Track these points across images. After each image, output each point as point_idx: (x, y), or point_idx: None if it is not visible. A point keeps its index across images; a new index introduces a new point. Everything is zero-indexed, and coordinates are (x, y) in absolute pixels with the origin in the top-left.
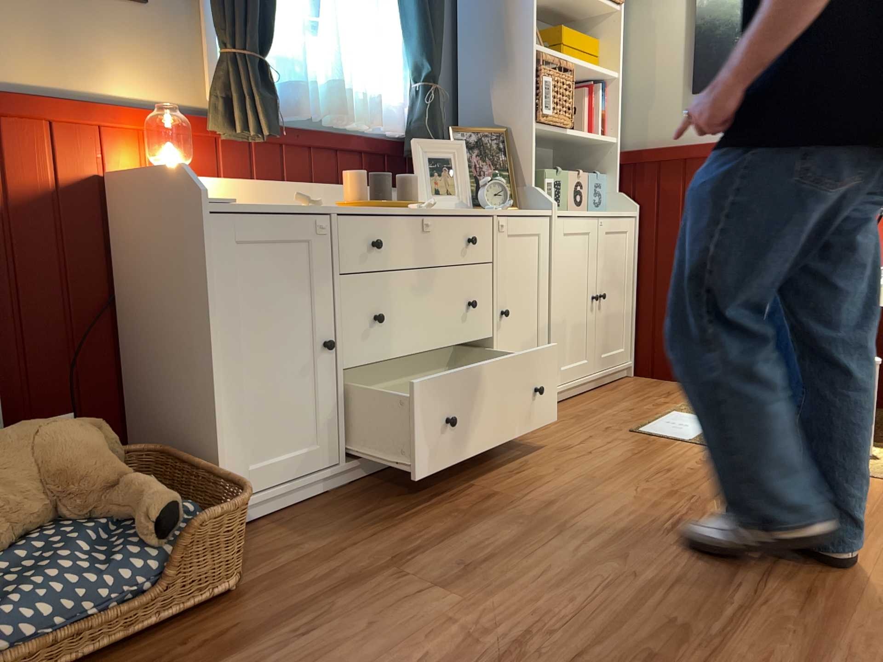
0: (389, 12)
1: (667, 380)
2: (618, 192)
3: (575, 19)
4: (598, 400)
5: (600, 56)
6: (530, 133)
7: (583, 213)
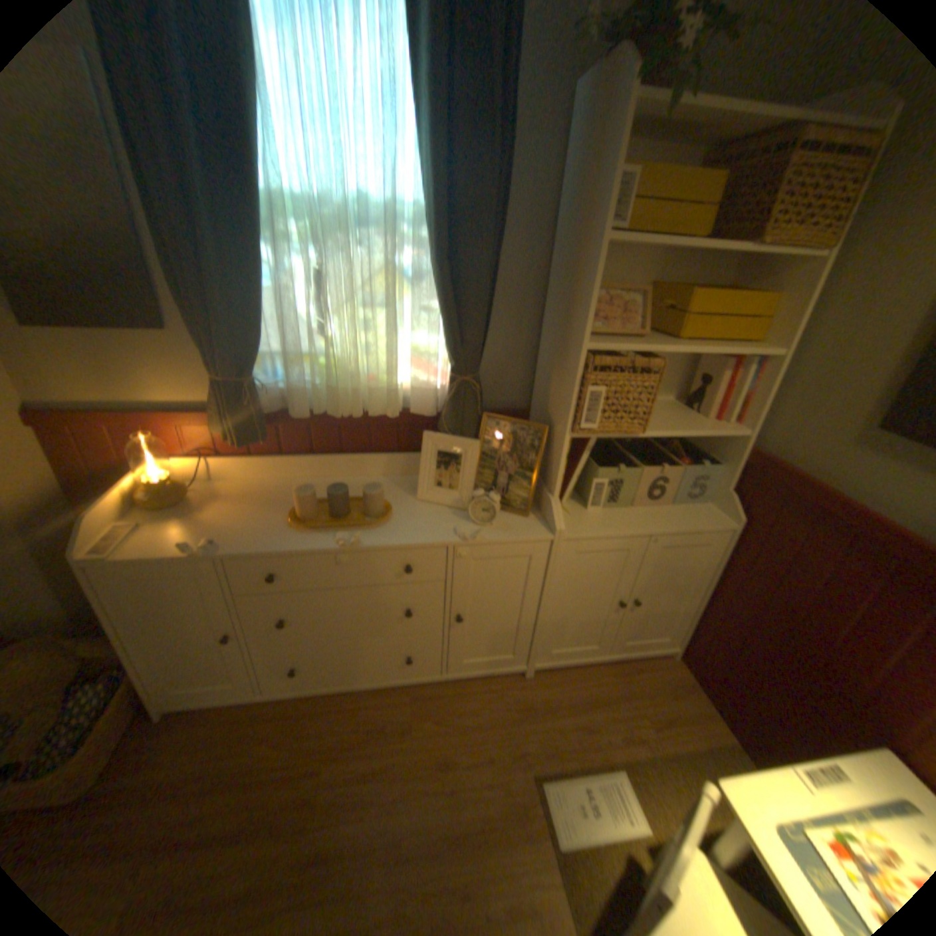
0: (429, 292)
1: (704, 695)
2: (732, 491)
3: (762, 254)
4: (584, 692)
5: (777, 317)
6: (562, 443)
7: (643, 519)
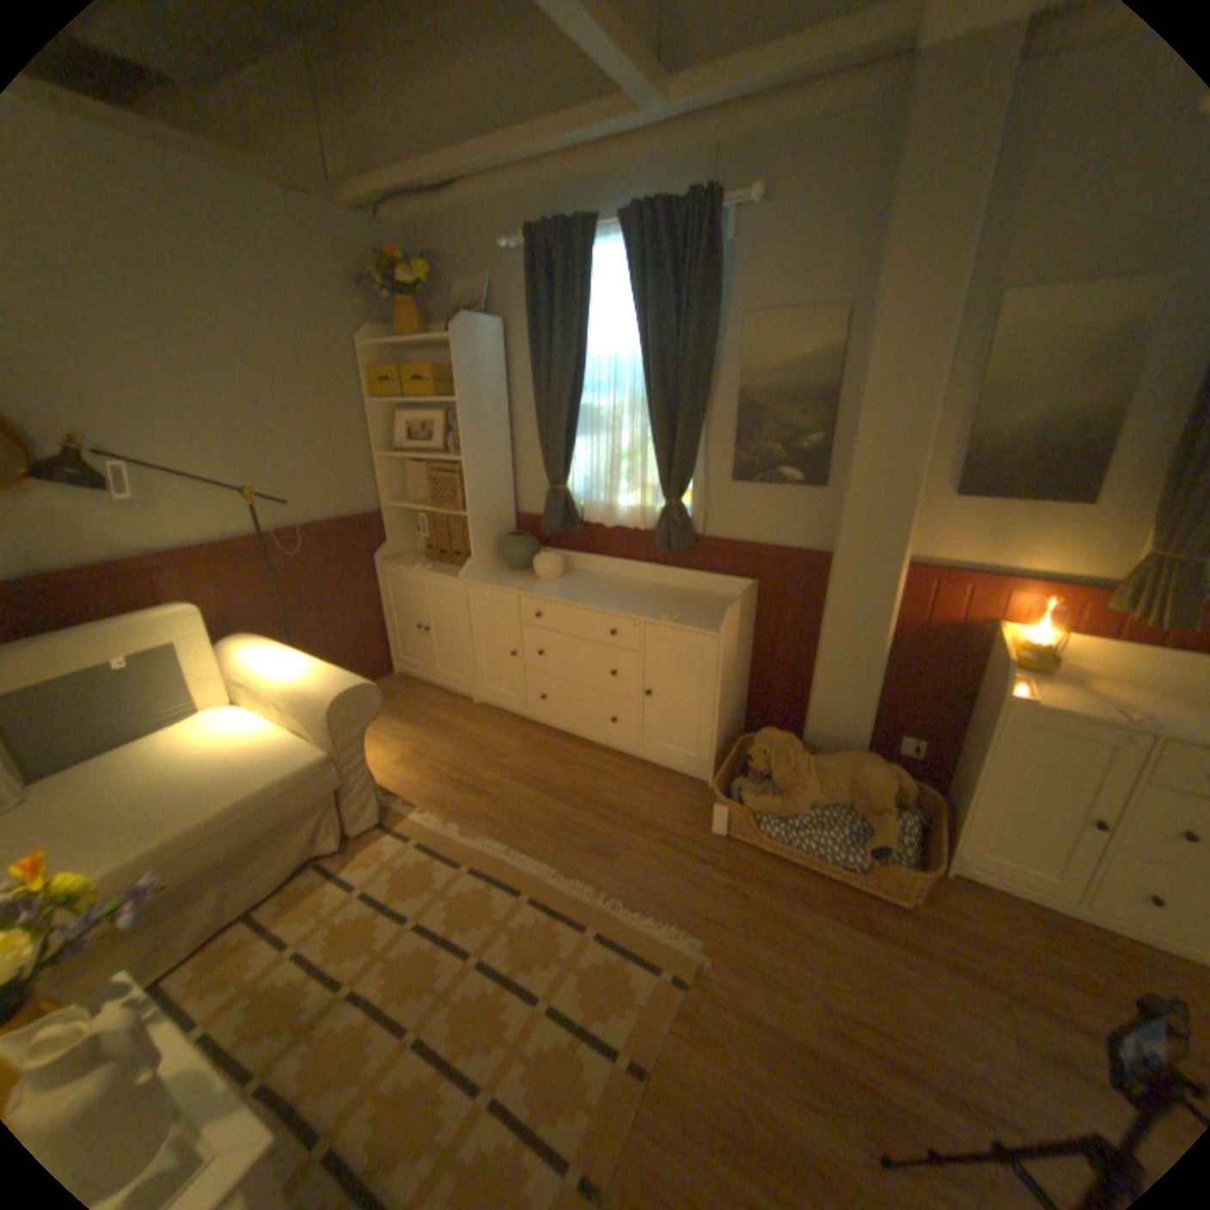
0: None
1: None
2: None
3: None
4: None
5: None
6: None
7: None
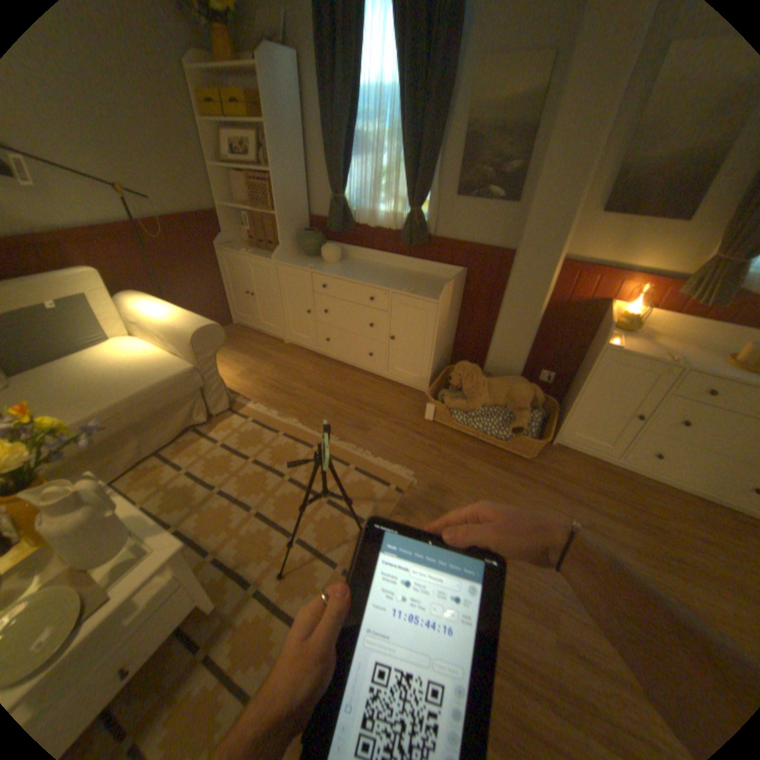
0: None
1: None
2: None
3: None
4: None
5: None
6: None
7: None
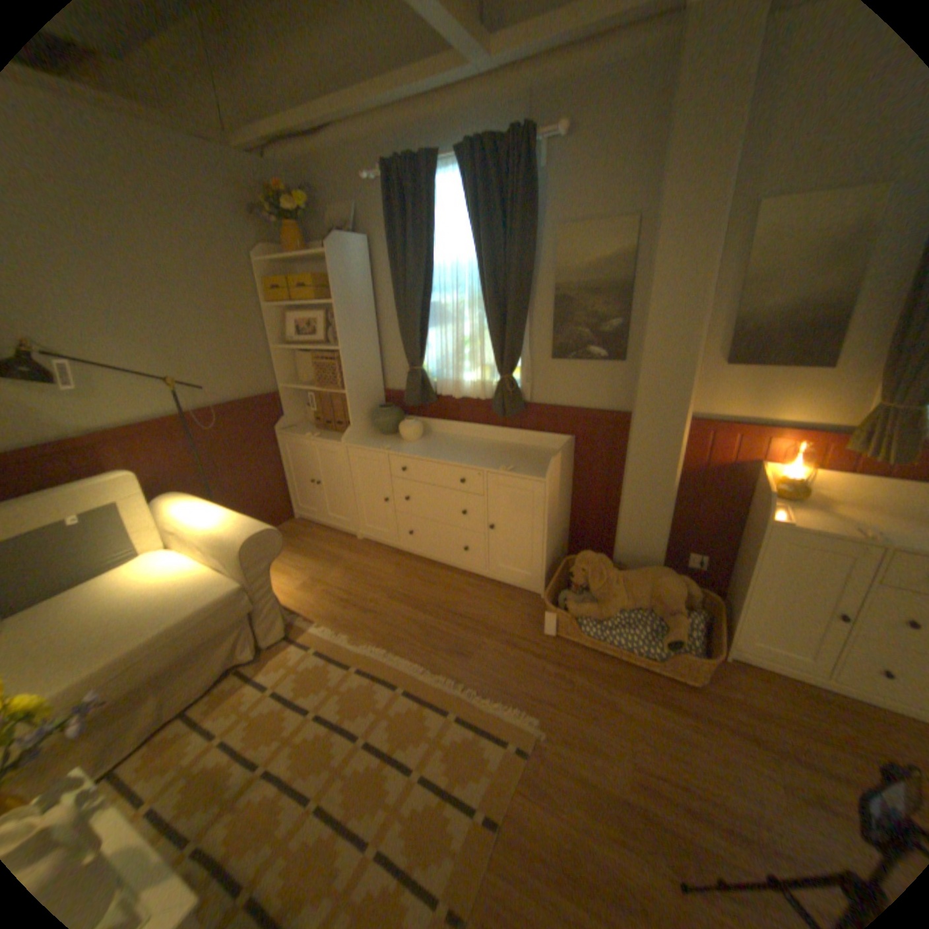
0: None
1: None
2: None
3: None
4: None
5: None
6: None
7: None
